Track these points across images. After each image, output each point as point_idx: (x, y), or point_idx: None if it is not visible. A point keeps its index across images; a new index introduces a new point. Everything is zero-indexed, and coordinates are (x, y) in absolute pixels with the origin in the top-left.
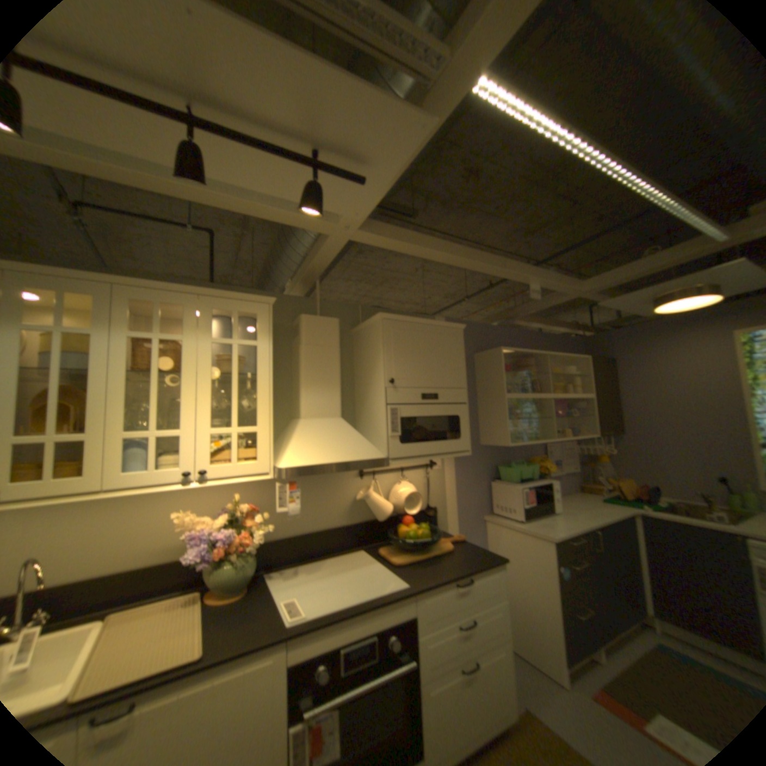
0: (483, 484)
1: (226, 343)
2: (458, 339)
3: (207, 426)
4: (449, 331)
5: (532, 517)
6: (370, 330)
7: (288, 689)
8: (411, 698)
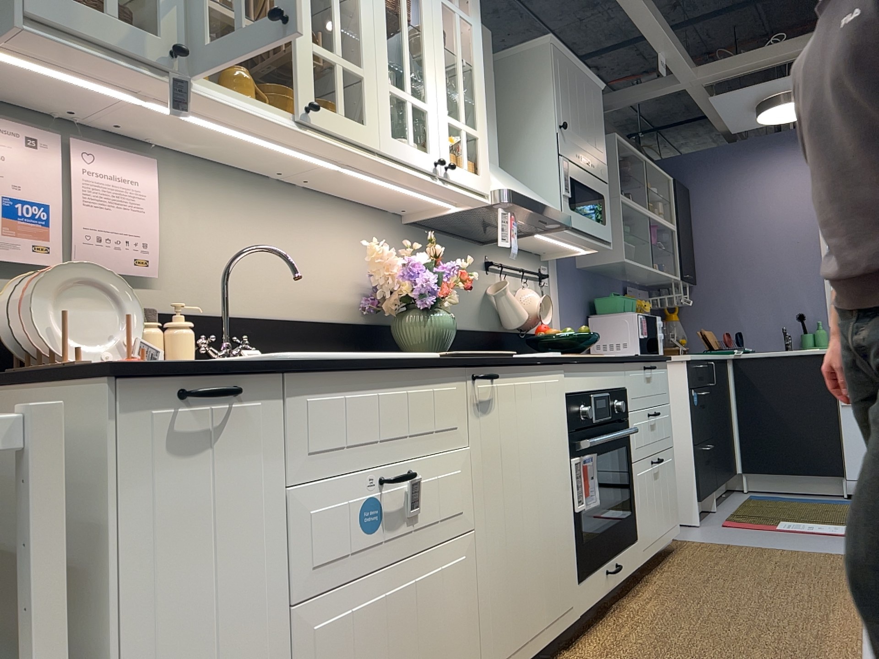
0: (582, 319)
1: (450, 8)
2: (600, 101)
3: (444, 109)
4: (594, 86)
5: (646, 349)
6: (520, 60)
7: (565, 416)
8: (627, 470)
